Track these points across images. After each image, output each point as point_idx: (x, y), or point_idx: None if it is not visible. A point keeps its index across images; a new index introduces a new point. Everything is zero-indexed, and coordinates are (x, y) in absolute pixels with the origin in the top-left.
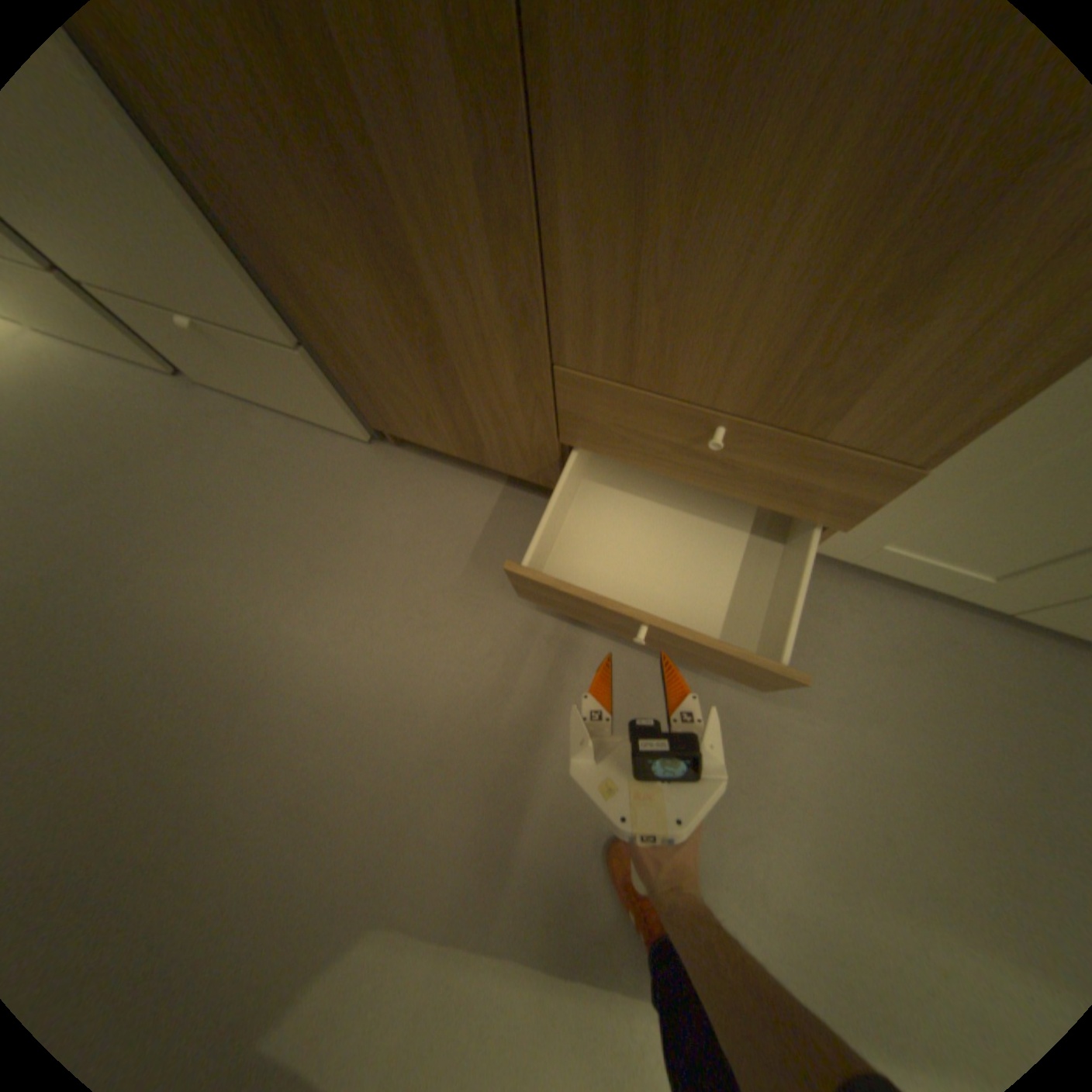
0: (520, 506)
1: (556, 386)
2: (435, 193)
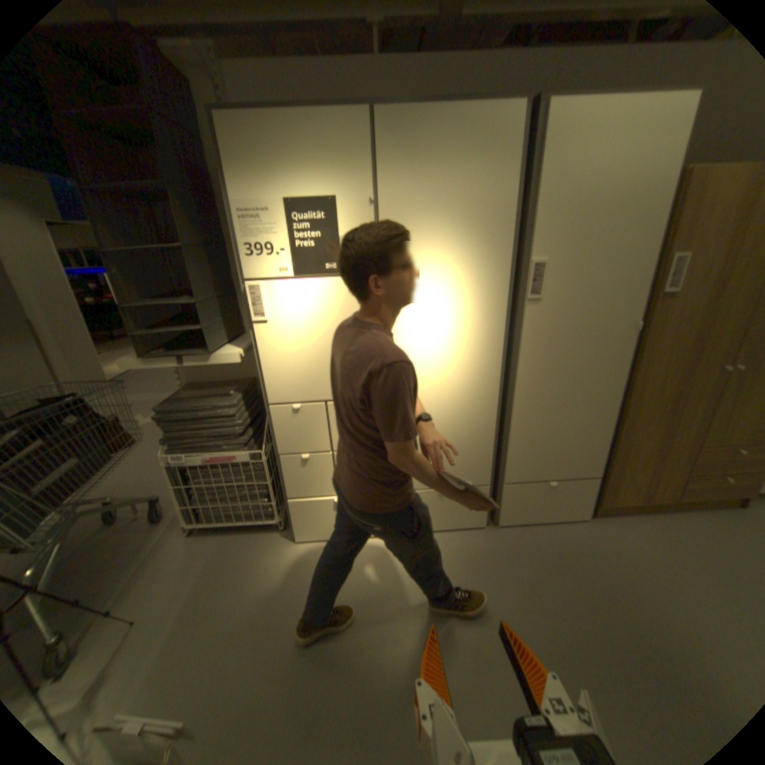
0: (661, 521)
1: (699, 455)
2: (693, 418)
